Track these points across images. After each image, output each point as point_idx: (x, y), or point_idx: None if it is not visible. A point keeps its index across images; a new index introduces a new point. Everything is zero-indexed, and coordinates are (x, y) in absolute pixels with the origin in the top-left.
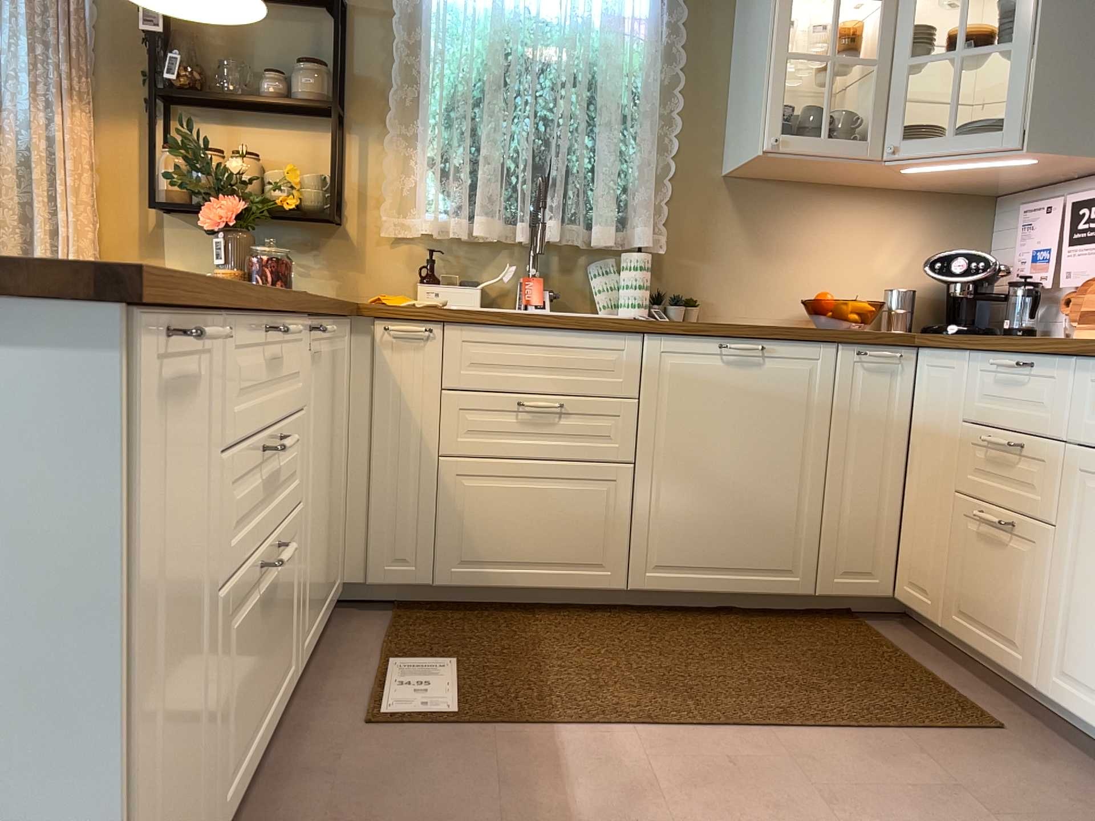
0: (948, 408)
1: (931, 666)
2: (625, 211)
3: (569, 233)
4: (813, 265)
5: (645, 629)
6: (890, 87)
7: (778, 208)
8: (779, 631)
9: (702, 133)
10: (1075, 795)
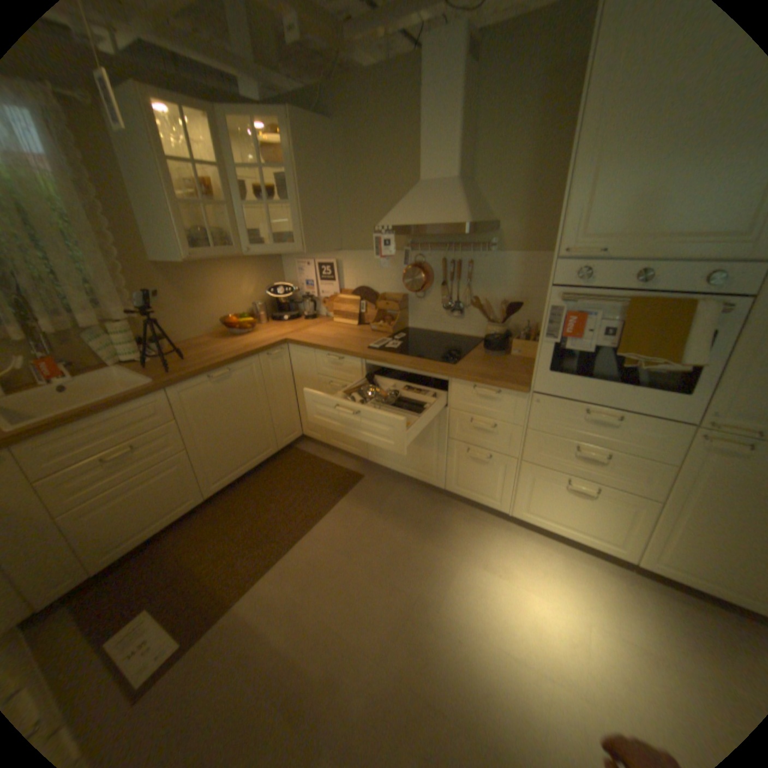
0: (308, 369)
1: (327, 458)
2: (92, 298)
3: (57, 325)
4: (215, 300)
5: (221, 511)
6: (234, 217)
7: (187, 275)
8: (272, 474)
9: (124, 239)
10: (392, 492)
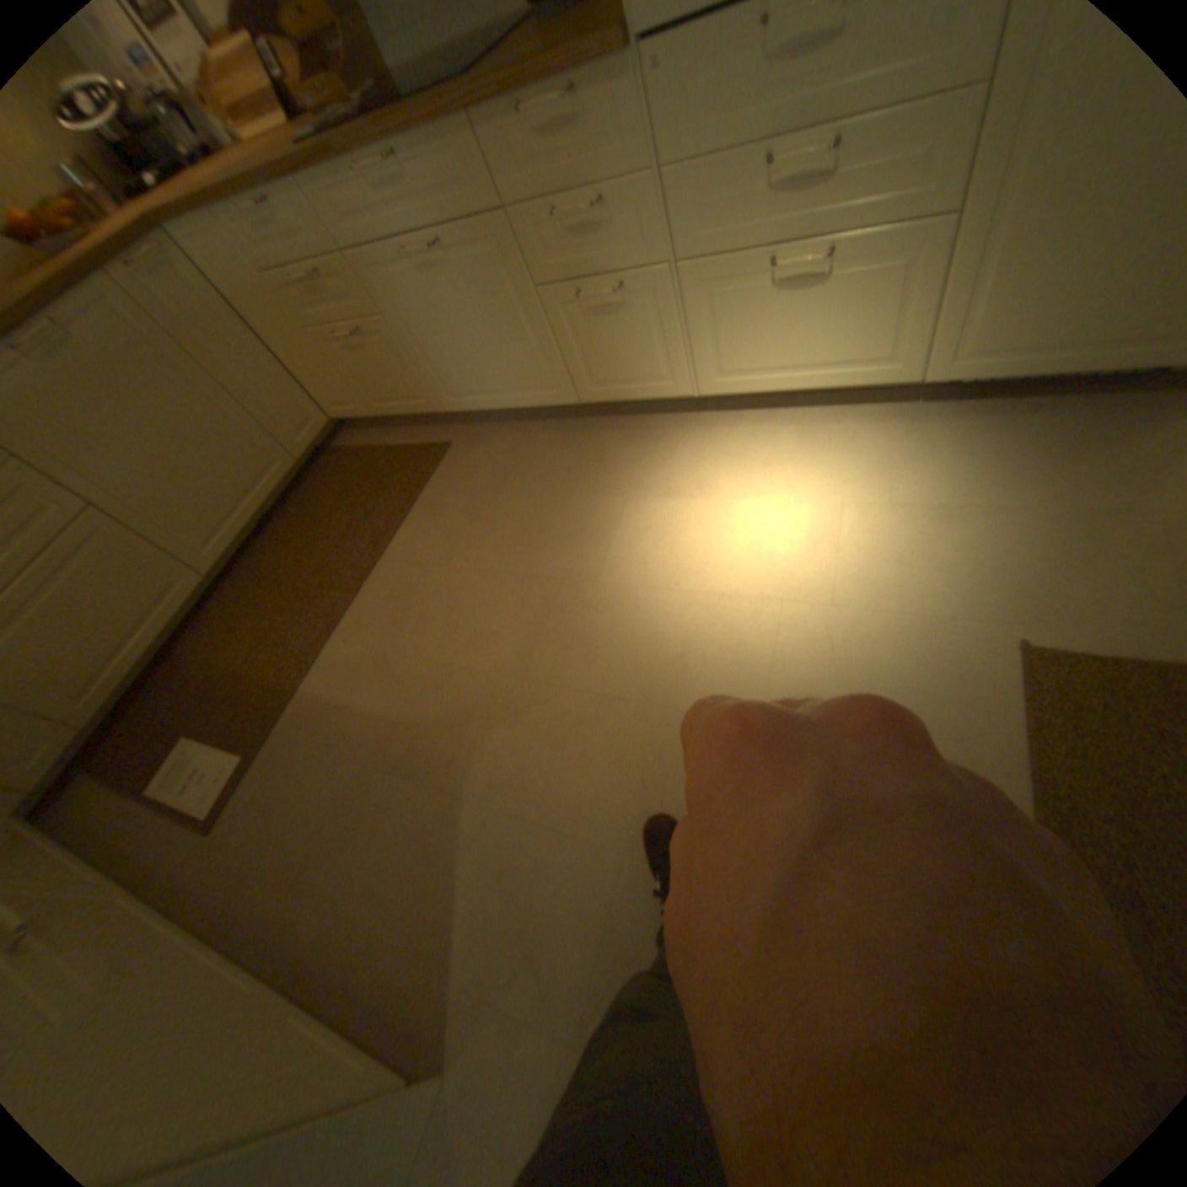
0: (233, 267)
1: (385, 441)
2: None
3: None
4: None
5: (242, 582)
6: None
7: None
8: (303, 501)
9: None
10: (500, 447)
